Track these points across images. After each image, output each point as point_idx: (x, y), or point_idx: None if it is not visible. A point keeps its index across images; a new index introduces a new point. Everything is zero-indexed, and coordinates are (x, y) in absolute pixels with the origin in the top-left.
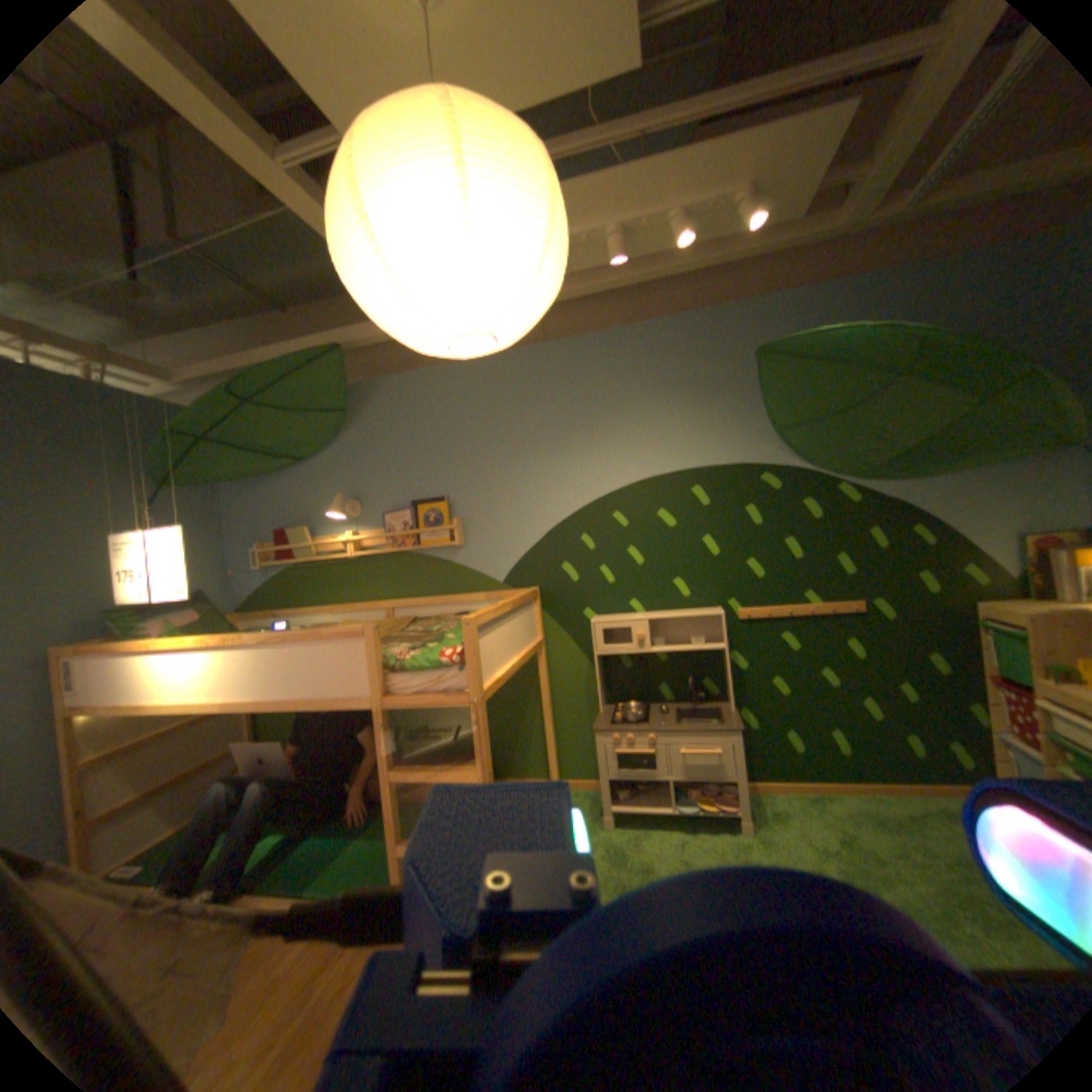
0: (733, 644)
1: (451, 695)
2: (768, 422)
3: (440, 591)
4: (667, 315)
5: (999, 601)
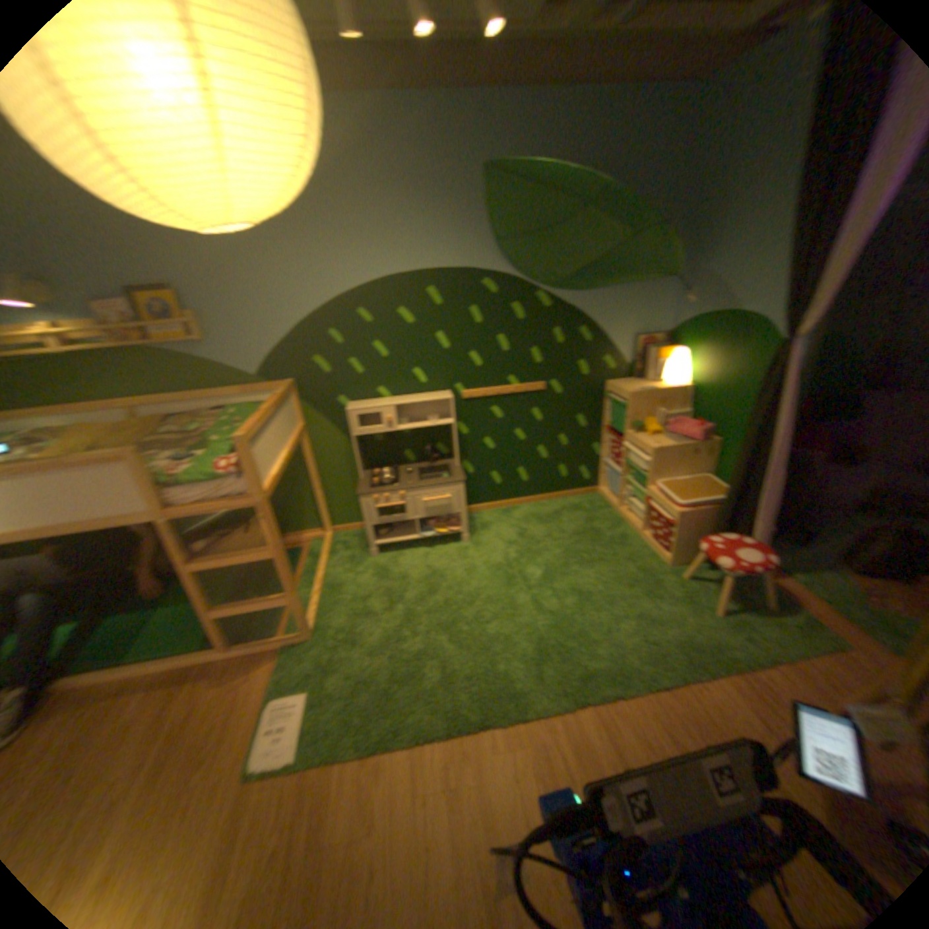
0: (461, 419)
1: (239, 500)
2: (493, 233)
3: (194, 388)
4: (405, 95)
5: (621, 383)
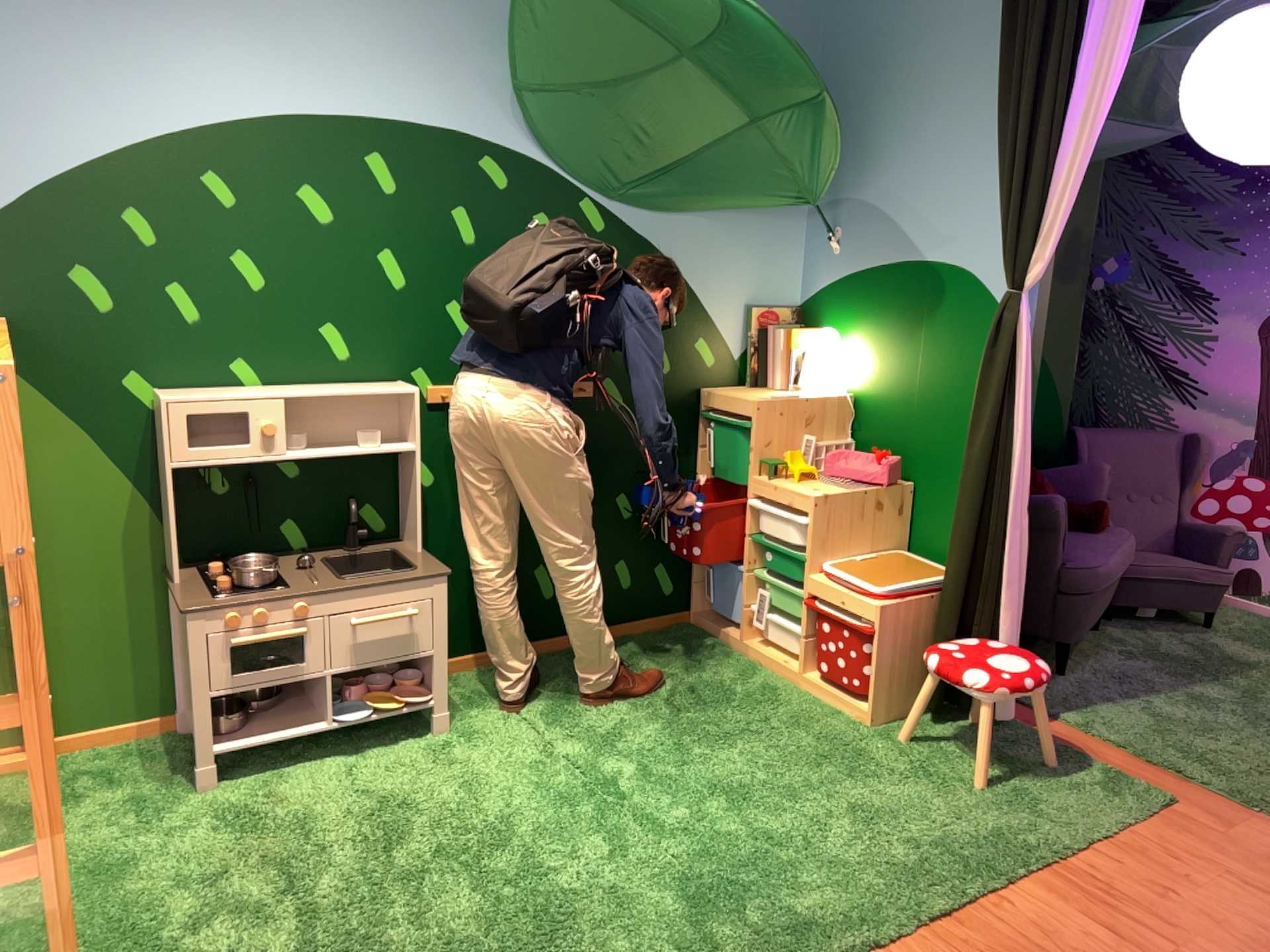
0: (423, 449)
1: None
2: (507, 83)
3: None
4: None
5: (725, 391)
